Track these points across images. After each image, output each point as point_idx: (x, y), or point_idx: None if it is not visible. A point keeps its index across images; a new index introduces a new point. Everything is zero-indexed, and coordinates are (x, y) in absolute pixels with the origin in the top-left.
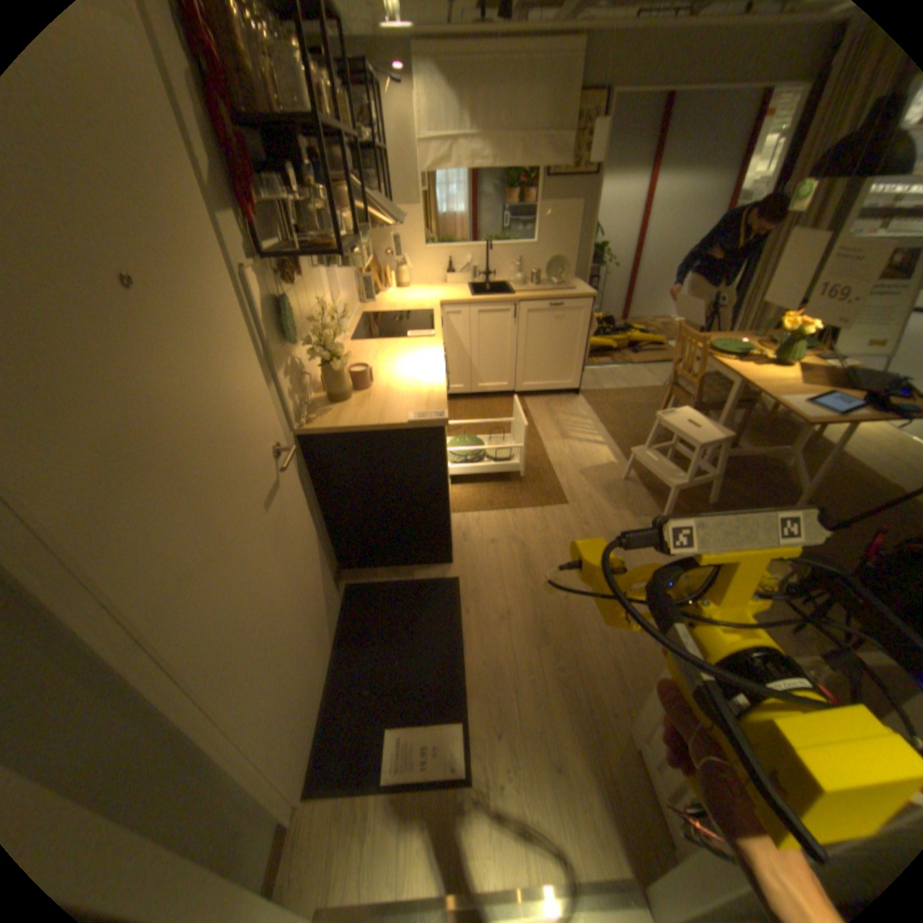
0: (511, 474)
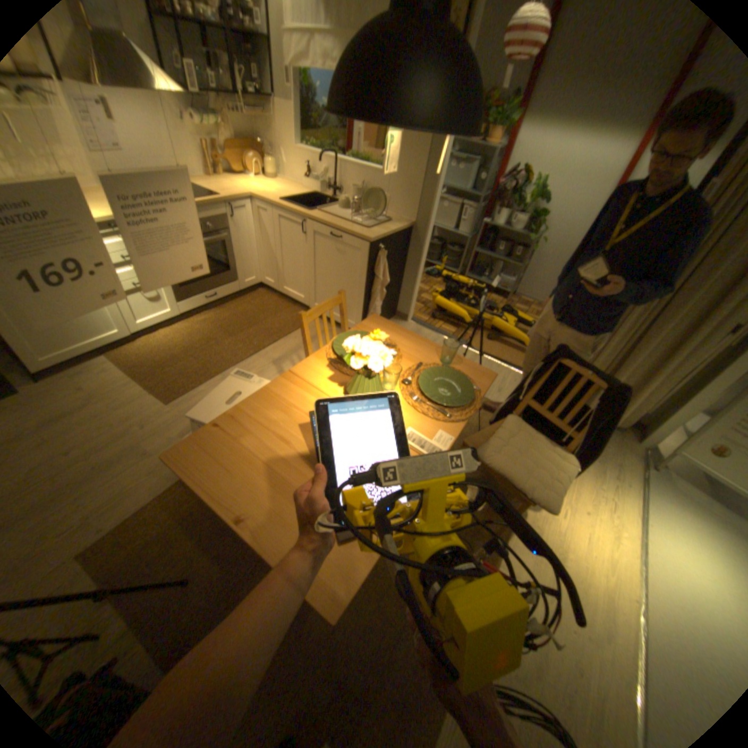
0: (186, 359)
